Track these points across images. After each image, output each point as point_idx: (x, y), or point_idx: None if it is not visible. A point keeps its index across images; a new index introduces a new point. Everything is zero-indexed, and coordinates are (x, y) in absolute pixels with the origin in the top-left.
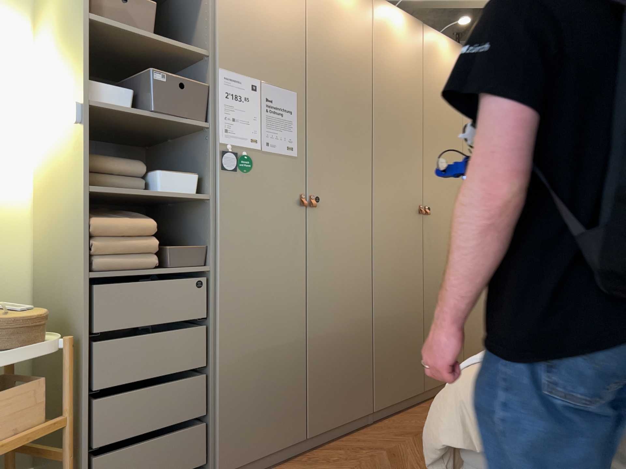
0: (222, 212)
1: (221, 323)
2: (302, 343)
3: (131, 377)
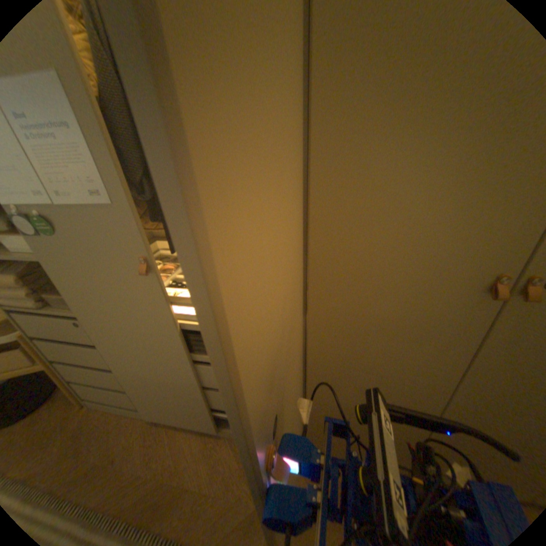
0: (54, 277)
1: (105, 355)
2: (195, 387)
3: (66, 361)
